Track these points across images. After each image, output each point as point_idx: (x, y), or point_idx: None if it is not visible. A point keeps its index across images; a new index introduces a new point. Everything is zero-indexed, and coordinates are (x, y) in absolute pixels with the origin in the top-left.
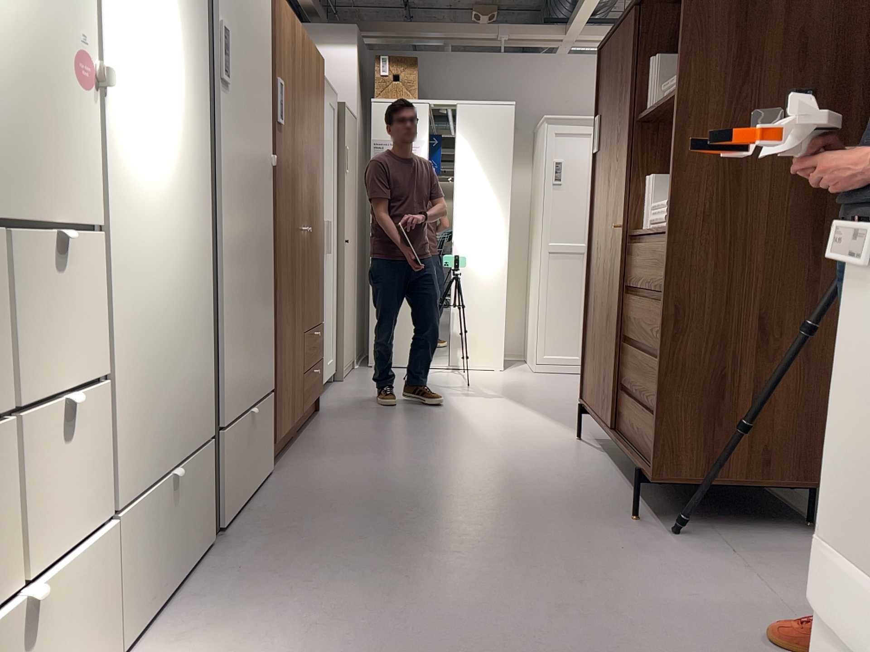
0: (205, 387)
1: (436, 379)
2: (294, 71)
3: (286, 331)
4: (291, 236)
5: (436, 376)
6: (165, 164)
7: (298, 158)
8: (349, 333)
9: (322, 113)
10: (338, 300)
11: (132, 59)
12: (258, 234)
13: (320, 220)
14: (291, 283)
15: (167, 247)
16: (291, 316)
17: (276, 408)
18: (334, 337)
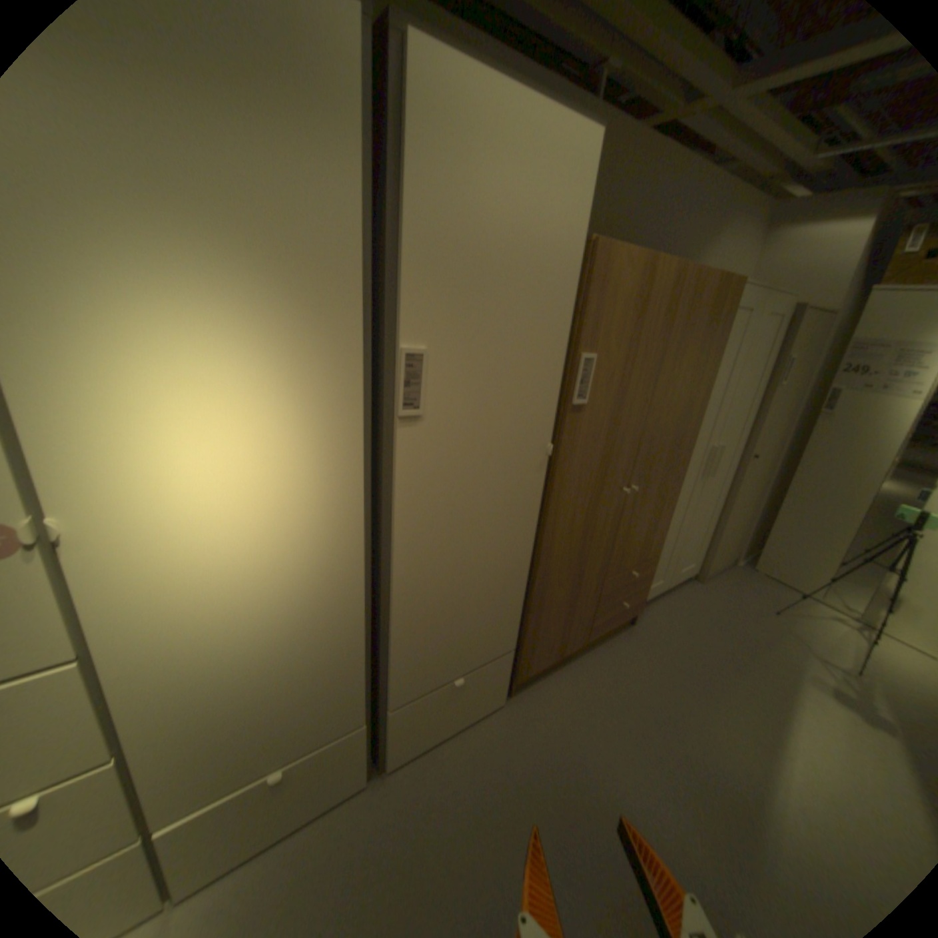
0: (350, 696)
1: (821, 635)
2: (639, 327)
3: (560, 592)
4: (592, 506)
5: (826, 628)
6: (245, 551)
7: (630, 422)
8: (734, 540)
9: (718, 347)
10: (724, 513)
11: (144, 480)
12: (498, 534)
13: (682, 464)
14: (582, 548)
15: (254, 621)
16: (576, 577)
17: (522, 659)
18: (706, 546)
